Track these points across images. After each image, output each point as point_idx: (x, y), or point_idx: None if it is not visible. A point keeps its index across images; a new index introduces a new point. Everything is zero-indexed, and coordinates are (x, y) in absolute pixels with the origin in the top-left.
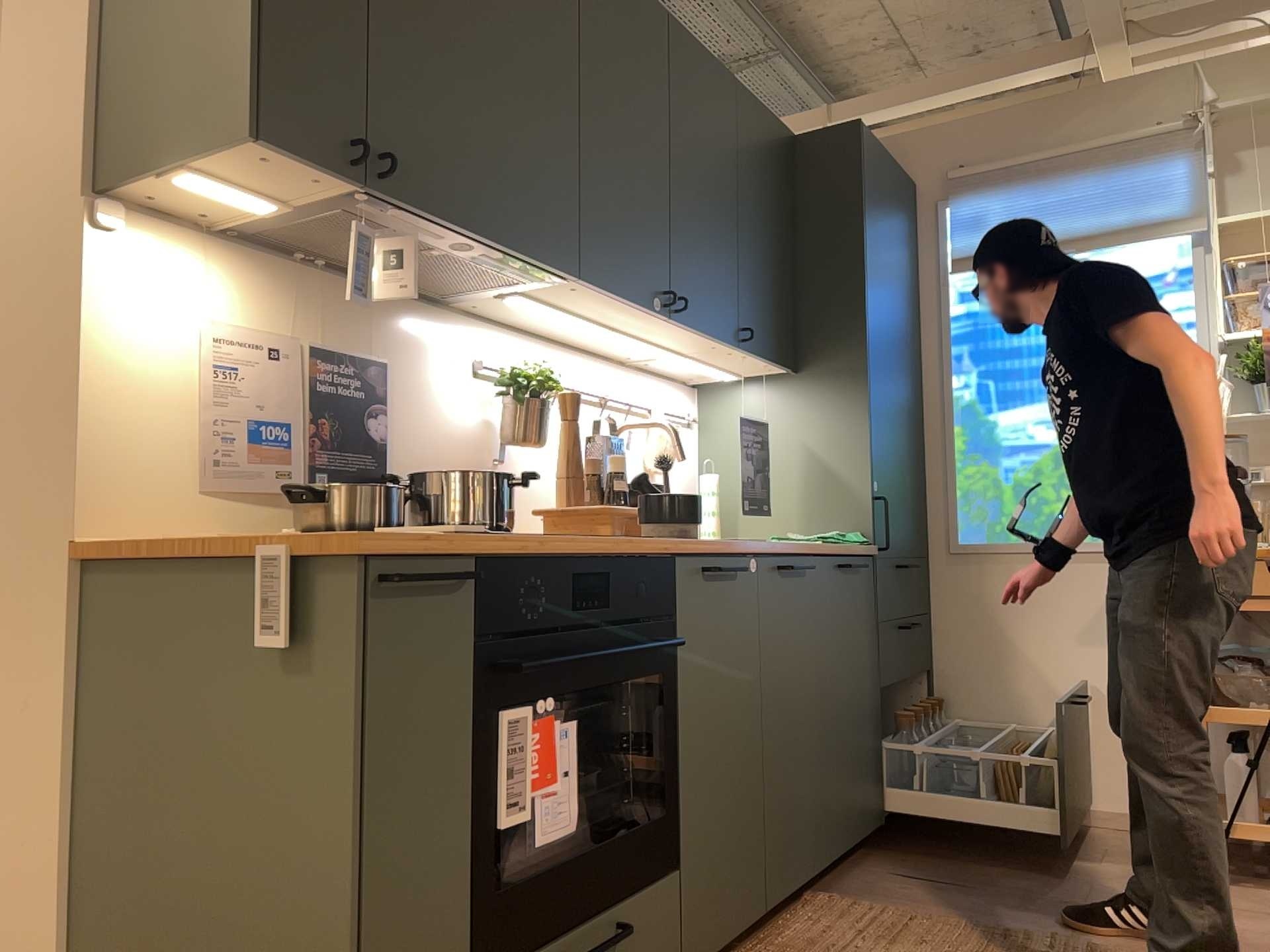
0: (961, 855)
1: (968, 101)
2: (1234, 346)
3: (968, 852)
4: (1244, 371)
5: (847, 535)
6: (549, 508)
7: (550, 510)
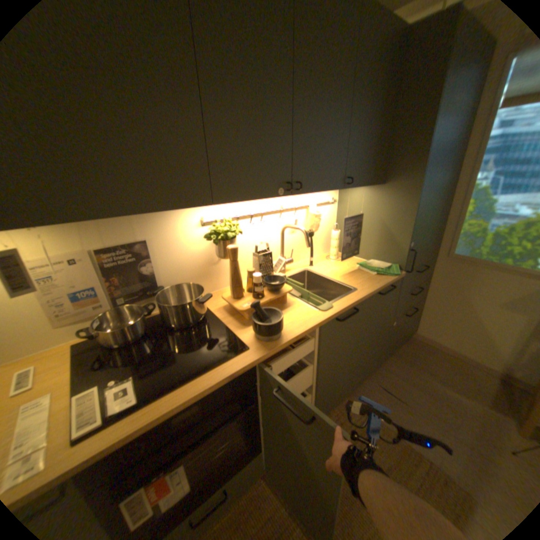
0: (412, 379)
1: None
2: None
3: (416, 377)
4: None
5: (390, 266)
6: (227, 296)
7: (225, 300)
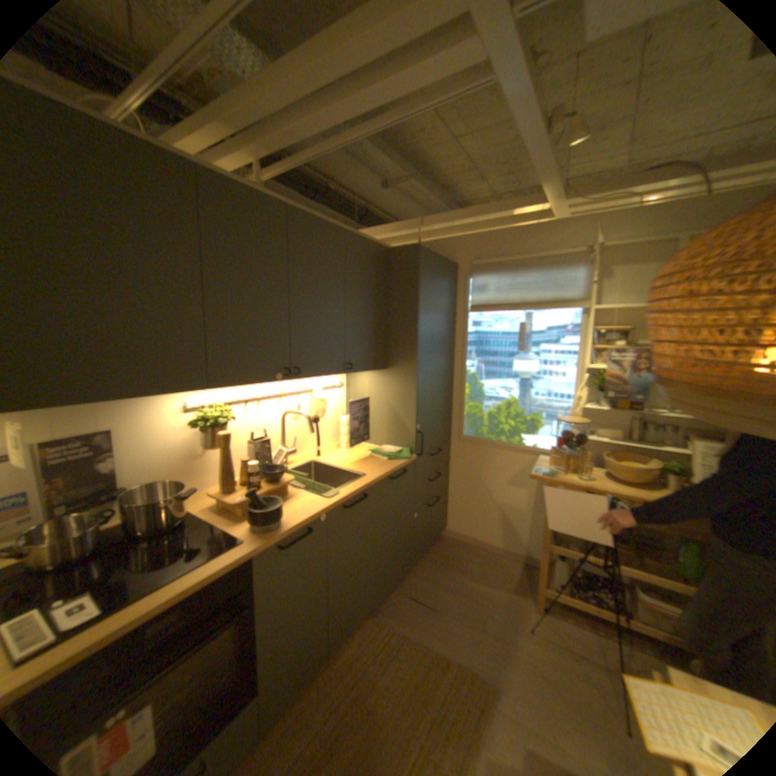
0: (442, 582)
1: (488, 220)
2: (595, 367)
3: (446, 579)
4: (596, 383)
5: (401, 450)
6: (215, 493)
7: (213, 498)
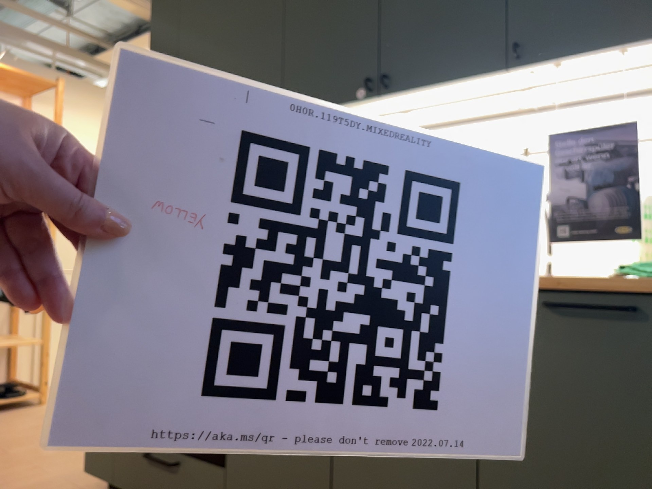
0: None
1: None
2: None
3: None
4: None
5: None
6: None
7: None
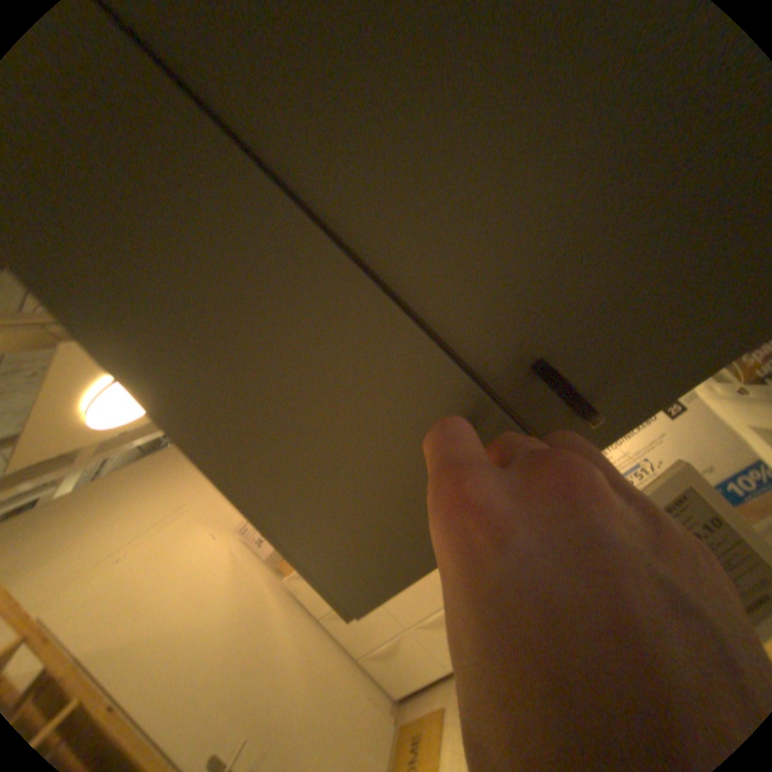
0: None
1: None
2: None
3: None
4: None
5: None
6: None
7: None
